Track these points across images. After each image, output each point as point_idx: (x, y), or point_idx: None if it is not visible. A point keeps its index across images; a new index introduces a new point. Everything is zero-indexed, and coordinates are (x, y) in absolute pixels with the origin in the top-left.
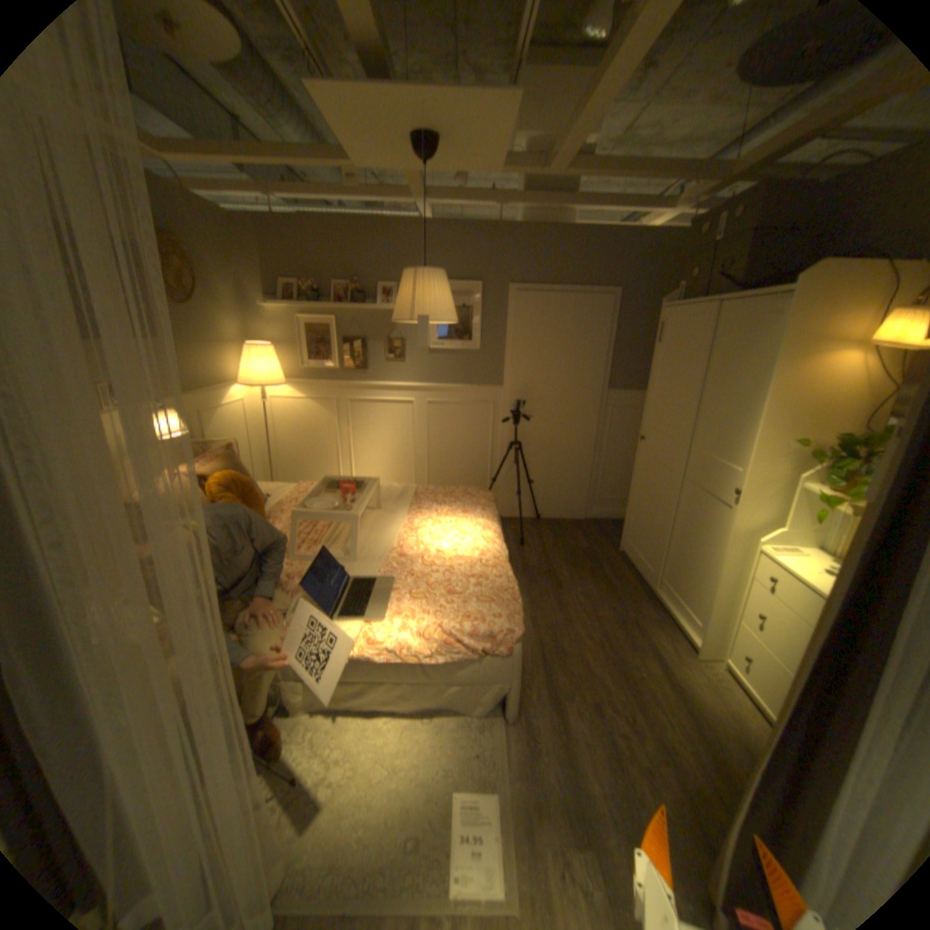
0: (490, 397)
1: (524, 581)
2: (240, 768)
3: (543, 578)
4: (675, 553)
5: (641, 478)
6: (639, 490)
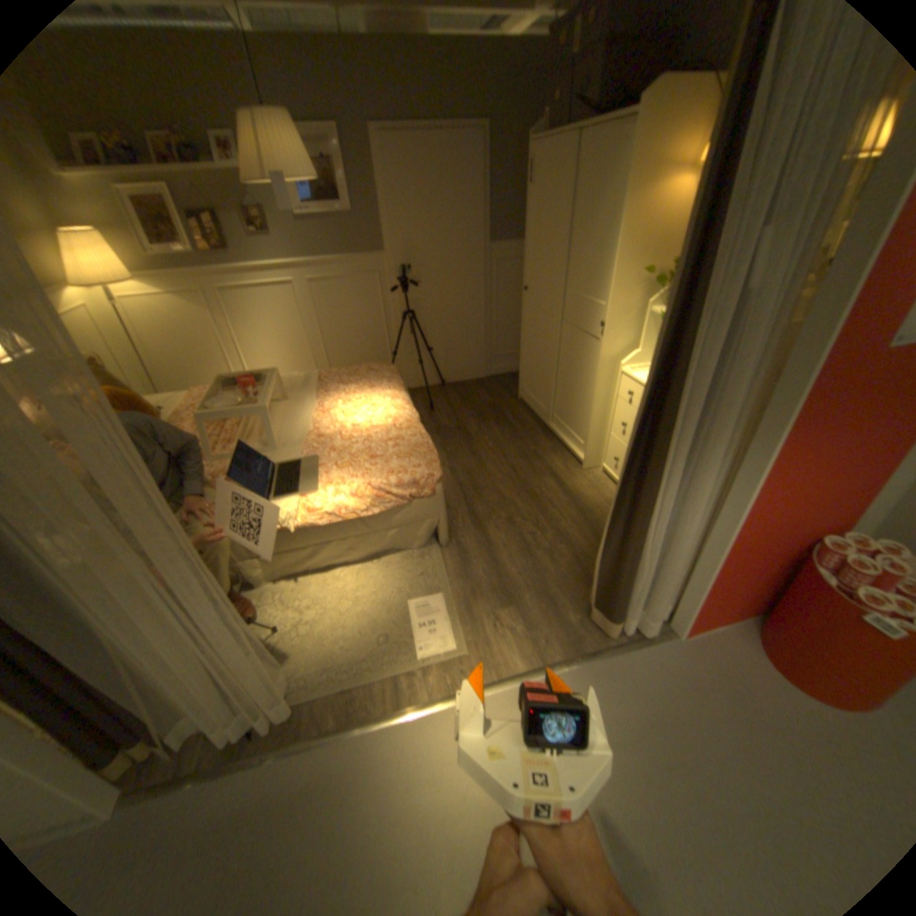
0: (374, 266)
1: (440, 440)
2: (226, 613)
3: (456, 435)
4: (561, 390)
5: (529, 328)
6: (528, 340)
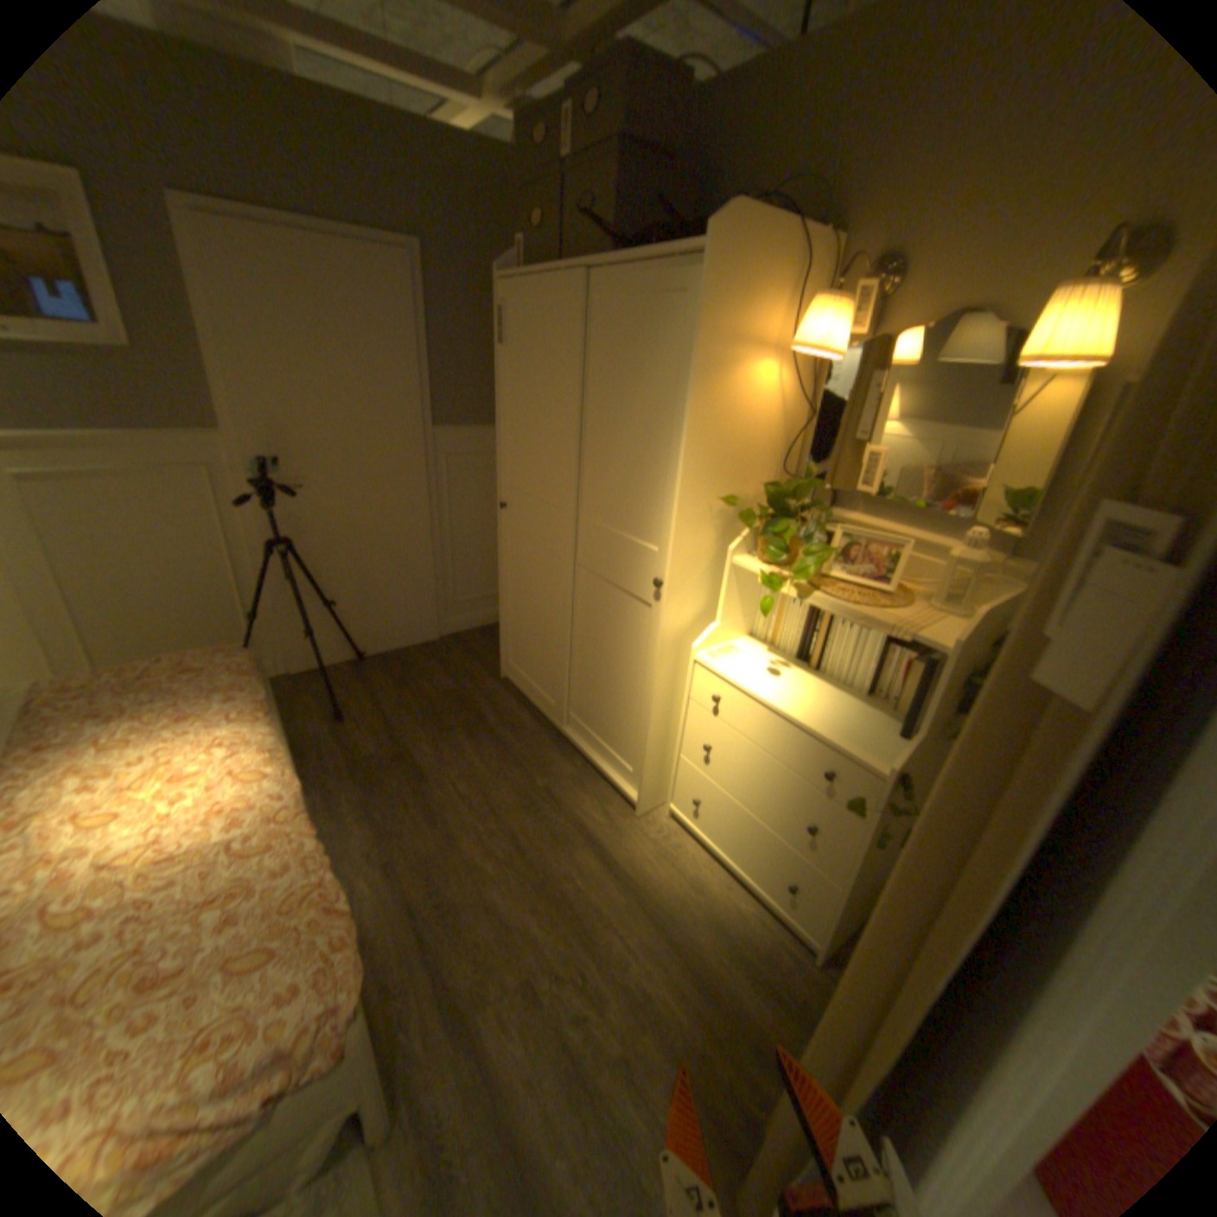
0: (195, 453)
1: (357, 792)
2: None
3: (391, 772)
4: (580, 674)
5: (513, 567)
6: (512, 586)
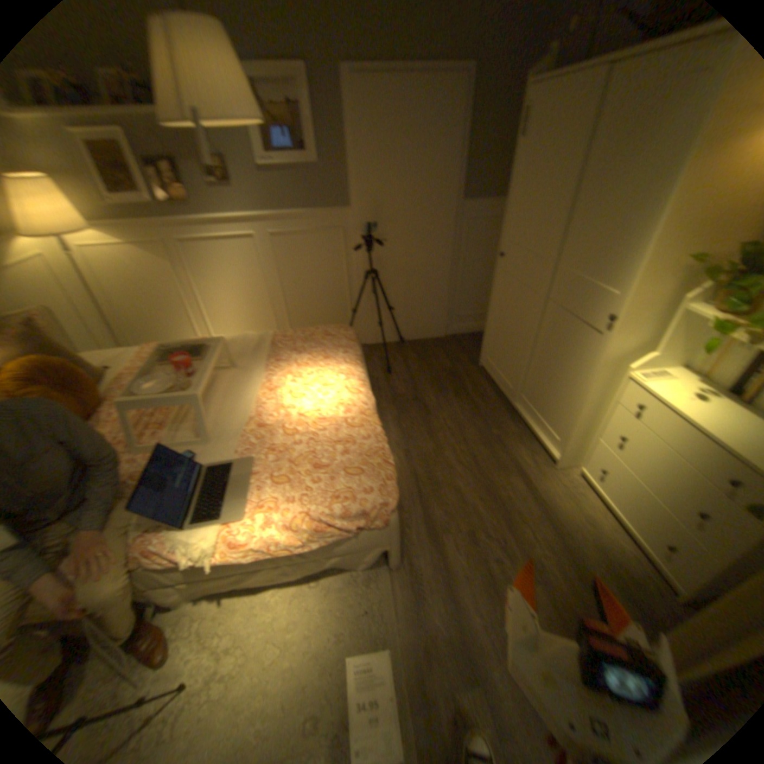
0: (339, 222)
1: (395, 412)
2: None
3: (413, 406)
4: (535, 373)
5: (501, 297)
6: (498, 310)
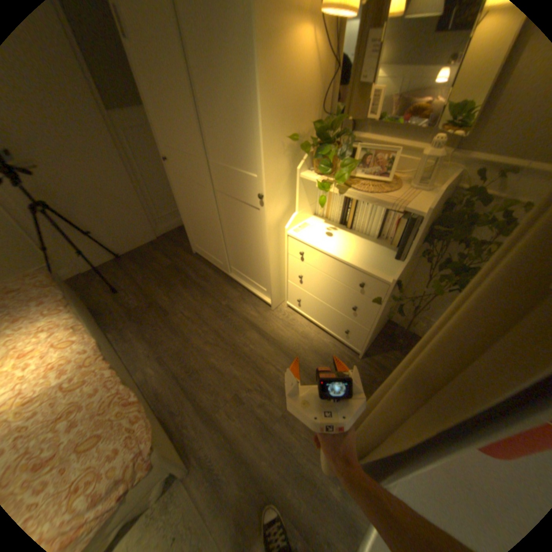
0: None
1: (133, 328)
2: None
3: (148, 314)
4: (231, 248)
5: (180, 195)
6: (184, 206)
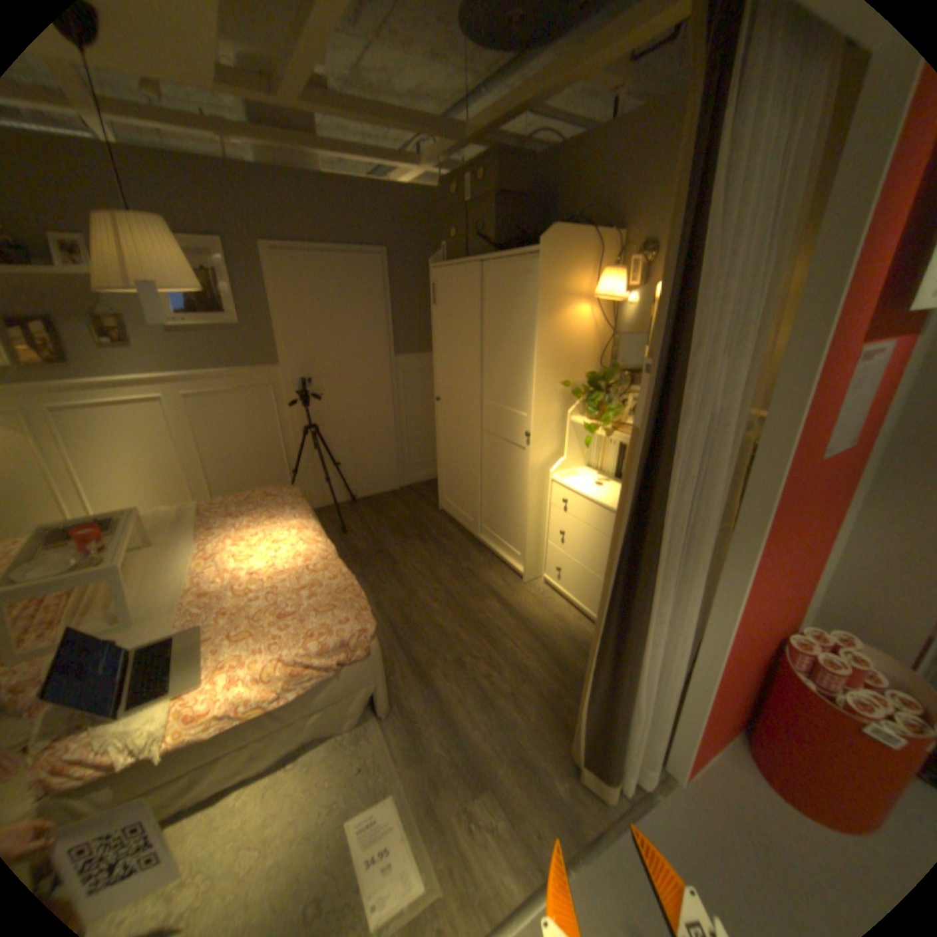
0: (267, 379)
1: (358, 569)
2: None
3: (377, 559)
4: (487, 499)
5: (445, 437)
6: (445, 449)
